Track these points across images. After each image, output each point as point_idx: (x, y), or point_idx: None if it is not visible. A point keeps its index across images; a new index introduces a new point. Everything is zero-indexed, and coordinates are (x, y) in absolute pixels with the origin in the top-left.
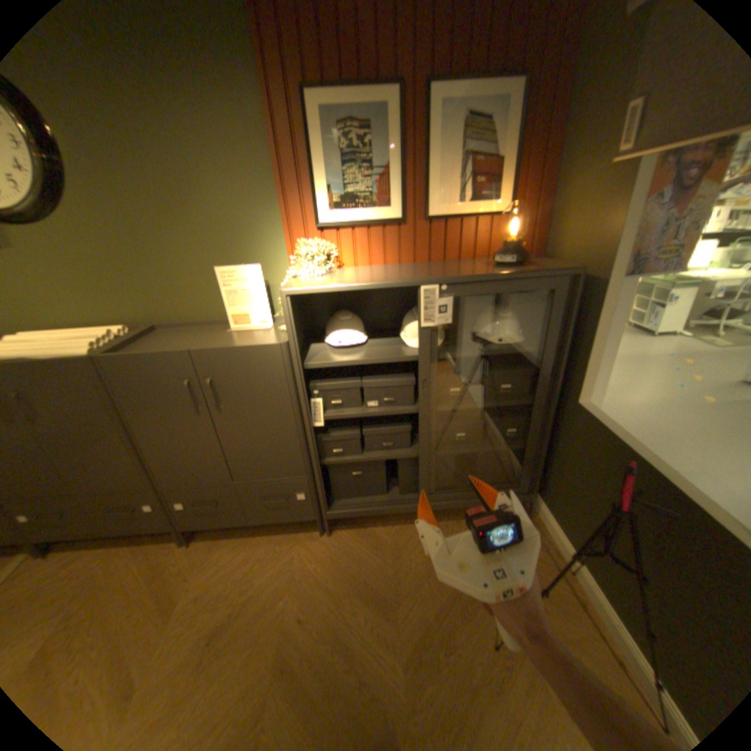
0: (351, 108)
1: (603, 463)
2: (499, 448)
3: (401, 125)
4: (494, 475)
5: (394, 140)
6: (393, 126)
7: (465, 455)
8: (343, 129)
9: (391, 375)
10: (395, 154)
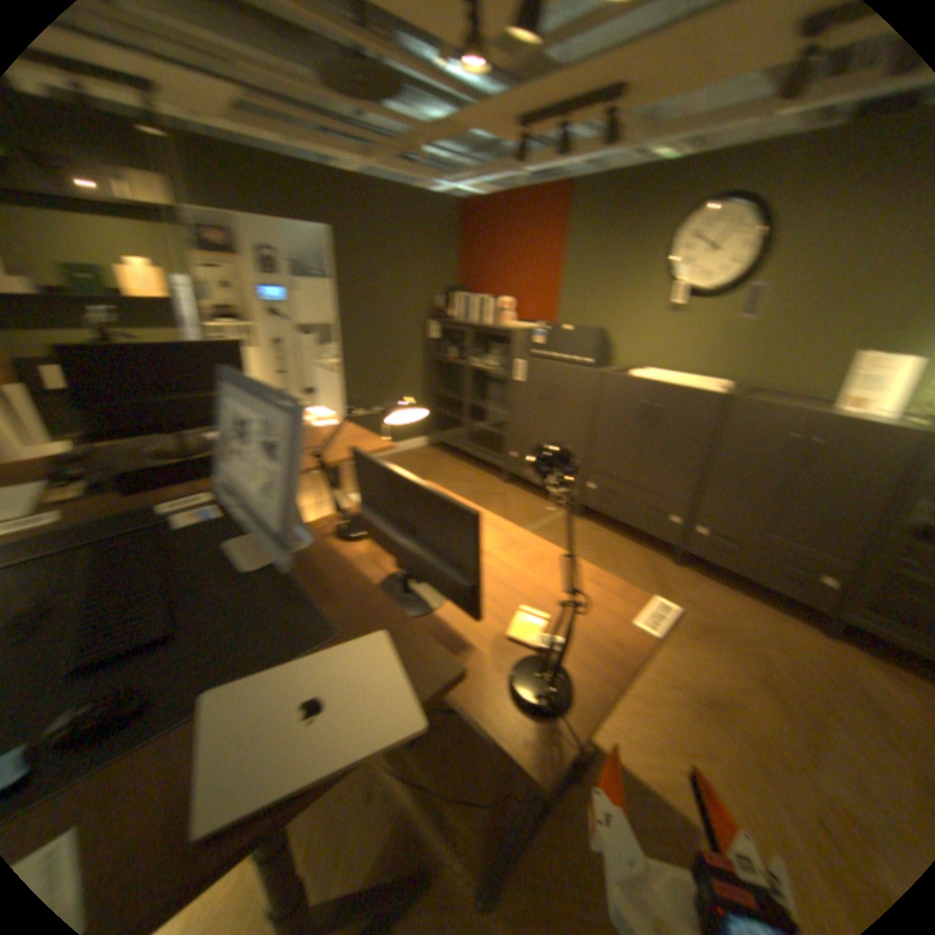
0: None
1: None
2: None
3: None
4: None
5: None
6: None
7: None
8: None
9: None
10: None
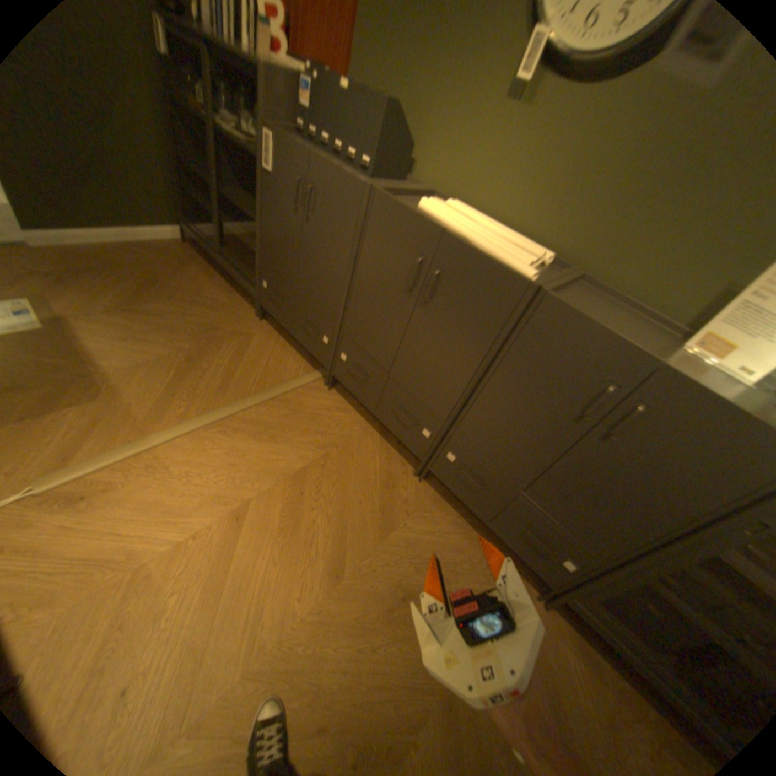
0: None
1: None
2: None
3: None
4: None
5: None
6: None
7: None
8: None
9: None
10: None
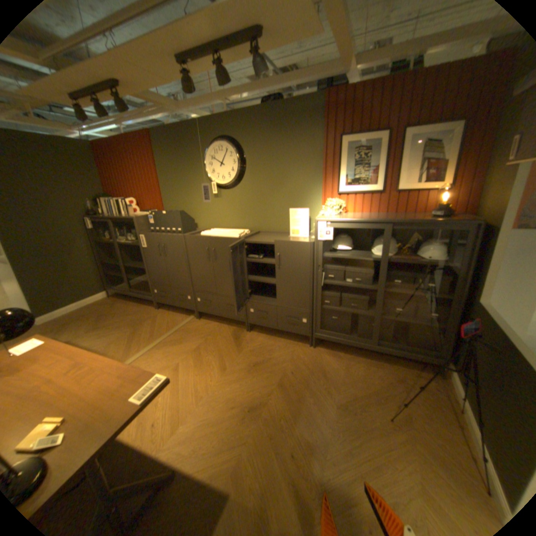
0: (363, 142)
1: (486, 337)
2: (424, 324)
3: (388, 147)
4: (422, 344)
5: (383, 154)
6: (384, 148)
7: (403, 325)
8: (358, 150)
9: (362, 268)
10: (383, 160)
